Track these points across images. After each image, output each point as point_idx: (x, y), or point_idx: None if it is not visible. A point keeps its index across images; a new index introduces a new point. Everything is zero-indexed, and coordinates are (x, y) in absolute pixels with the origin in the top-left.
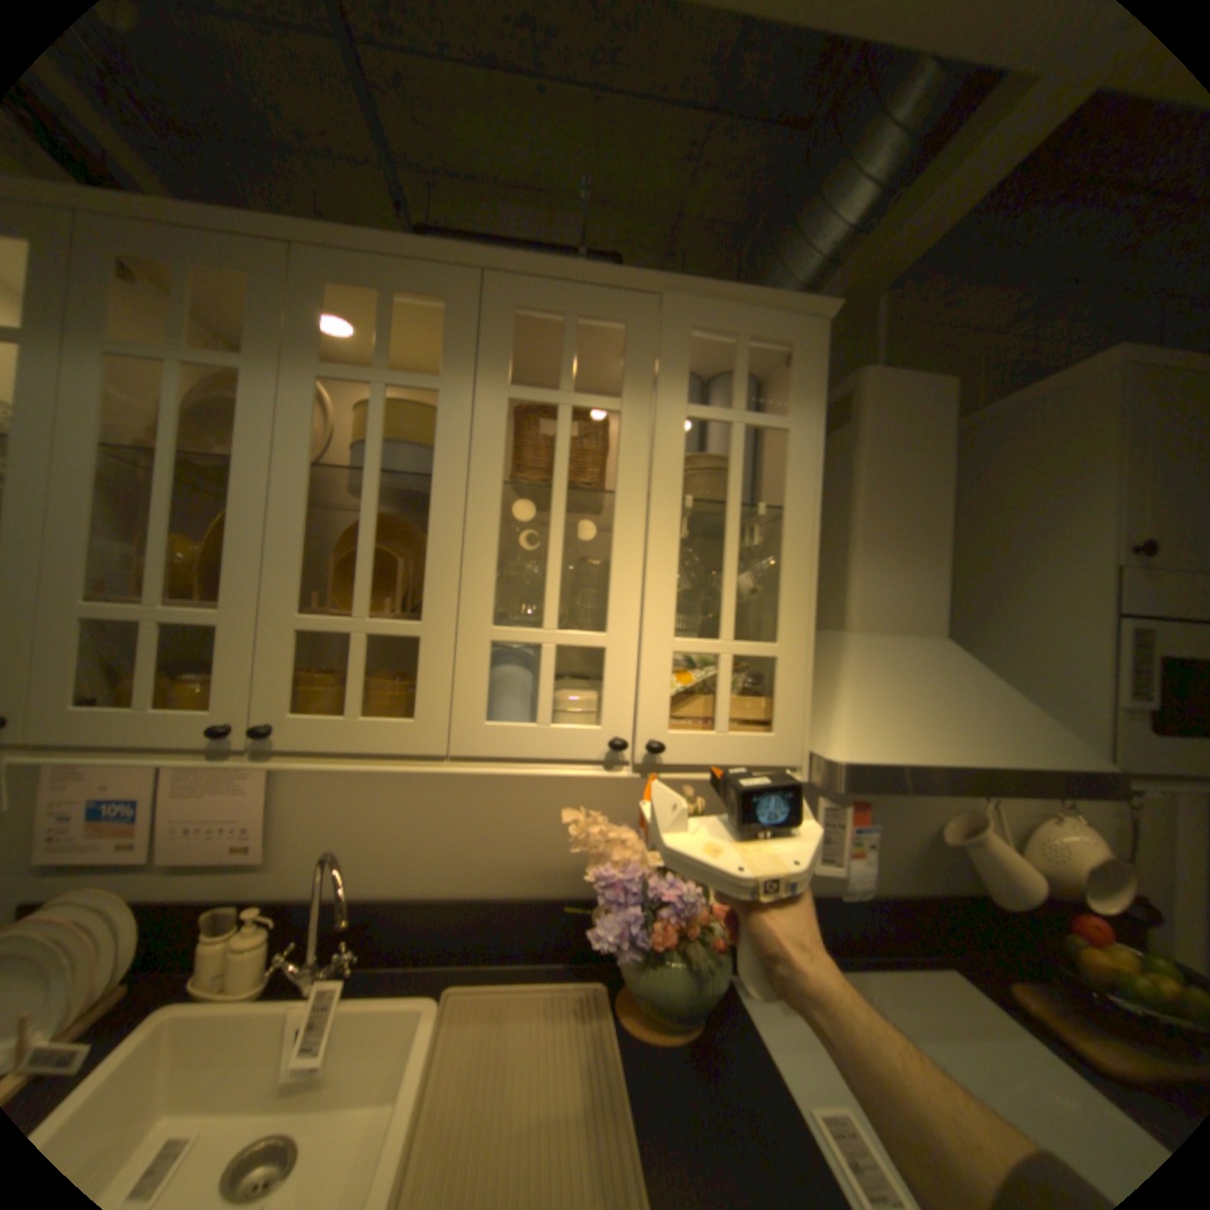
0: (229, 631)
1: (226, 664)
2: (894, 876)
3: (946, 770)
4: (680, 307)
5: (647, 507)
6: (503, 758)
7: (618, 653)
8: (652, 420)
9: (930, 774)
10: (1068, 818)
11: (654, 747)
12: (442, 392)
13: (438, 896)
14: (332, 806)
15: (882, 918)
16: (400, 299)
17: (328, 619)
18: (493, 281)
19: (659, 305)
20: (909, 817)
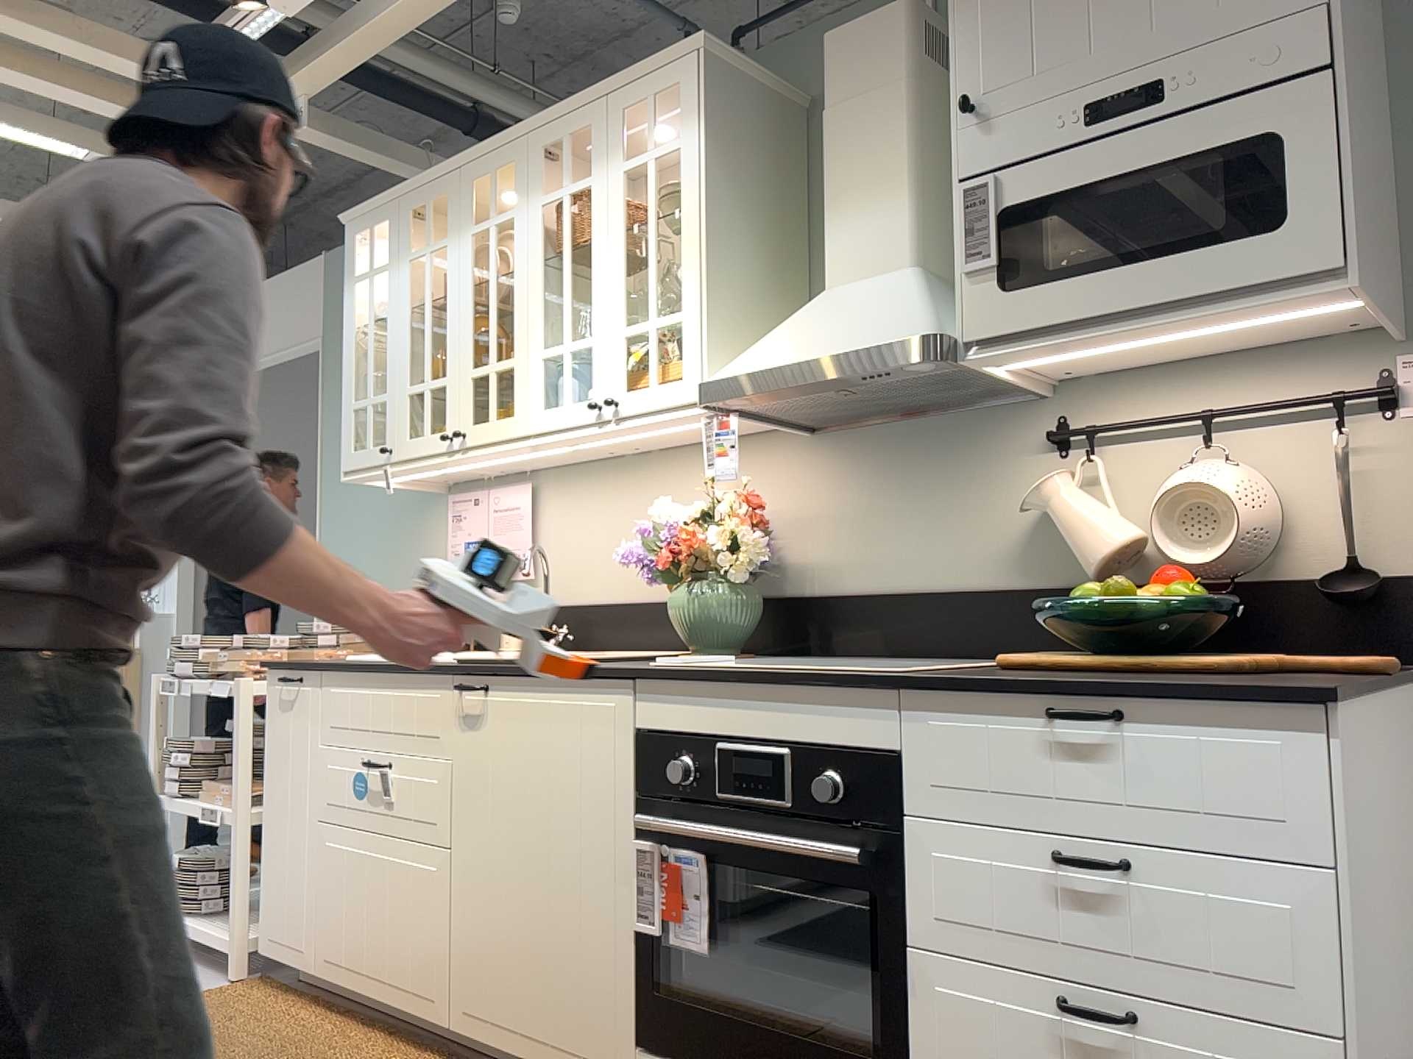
0: (449, 387)
1: (449, 405)
2: (991, 564)
3: (768, 369)
4: (615, 101)
5: (606, 244)
6: (553, 433)
7: (596, 347)
8: (605, 185)
9: (752, 375)
10: (1209, 460)
11: (617, 405)
12: (514, 220)
13: (620, 600)
14: (564, 537)
15: (974, 611)
16: (518, 171)
17: (480, 369)
18: (531, 142)
19: (605, 106)
20: (1003, 493)
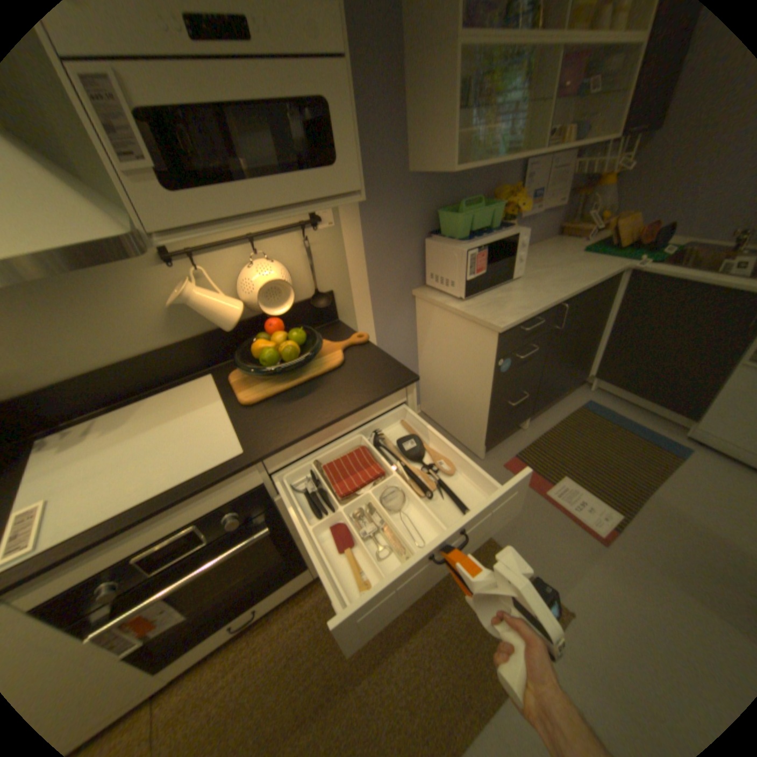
0: None
1: None
2: (150, 336)
3: None
4: None
5: None
6: None
7: None
8: None
9: None
10: (258, 260)
11: None
12: None
13: None
14: None
15: (154, 364)
16: None
17: None
18: None
19: None
20: (139, 295)
